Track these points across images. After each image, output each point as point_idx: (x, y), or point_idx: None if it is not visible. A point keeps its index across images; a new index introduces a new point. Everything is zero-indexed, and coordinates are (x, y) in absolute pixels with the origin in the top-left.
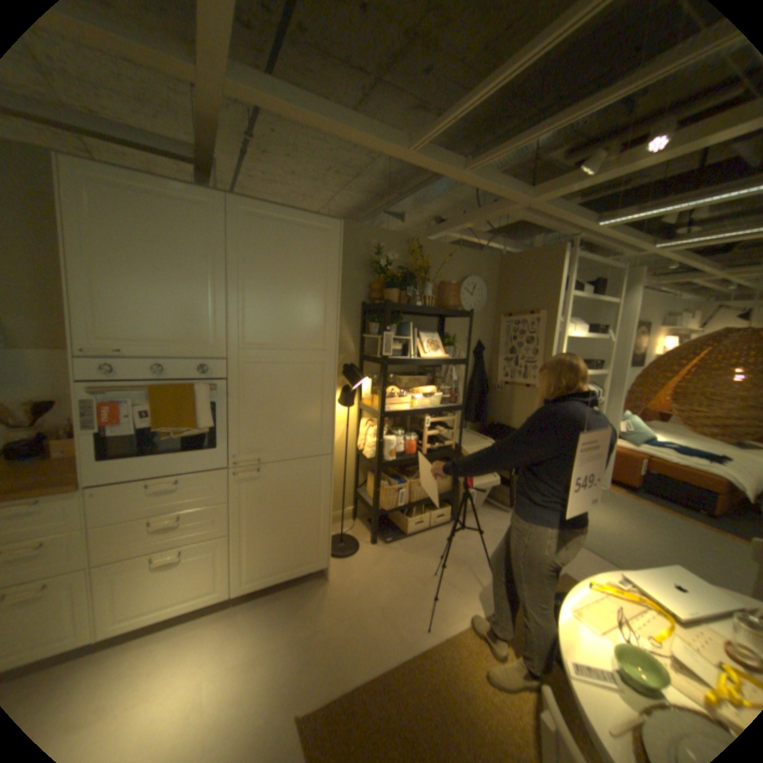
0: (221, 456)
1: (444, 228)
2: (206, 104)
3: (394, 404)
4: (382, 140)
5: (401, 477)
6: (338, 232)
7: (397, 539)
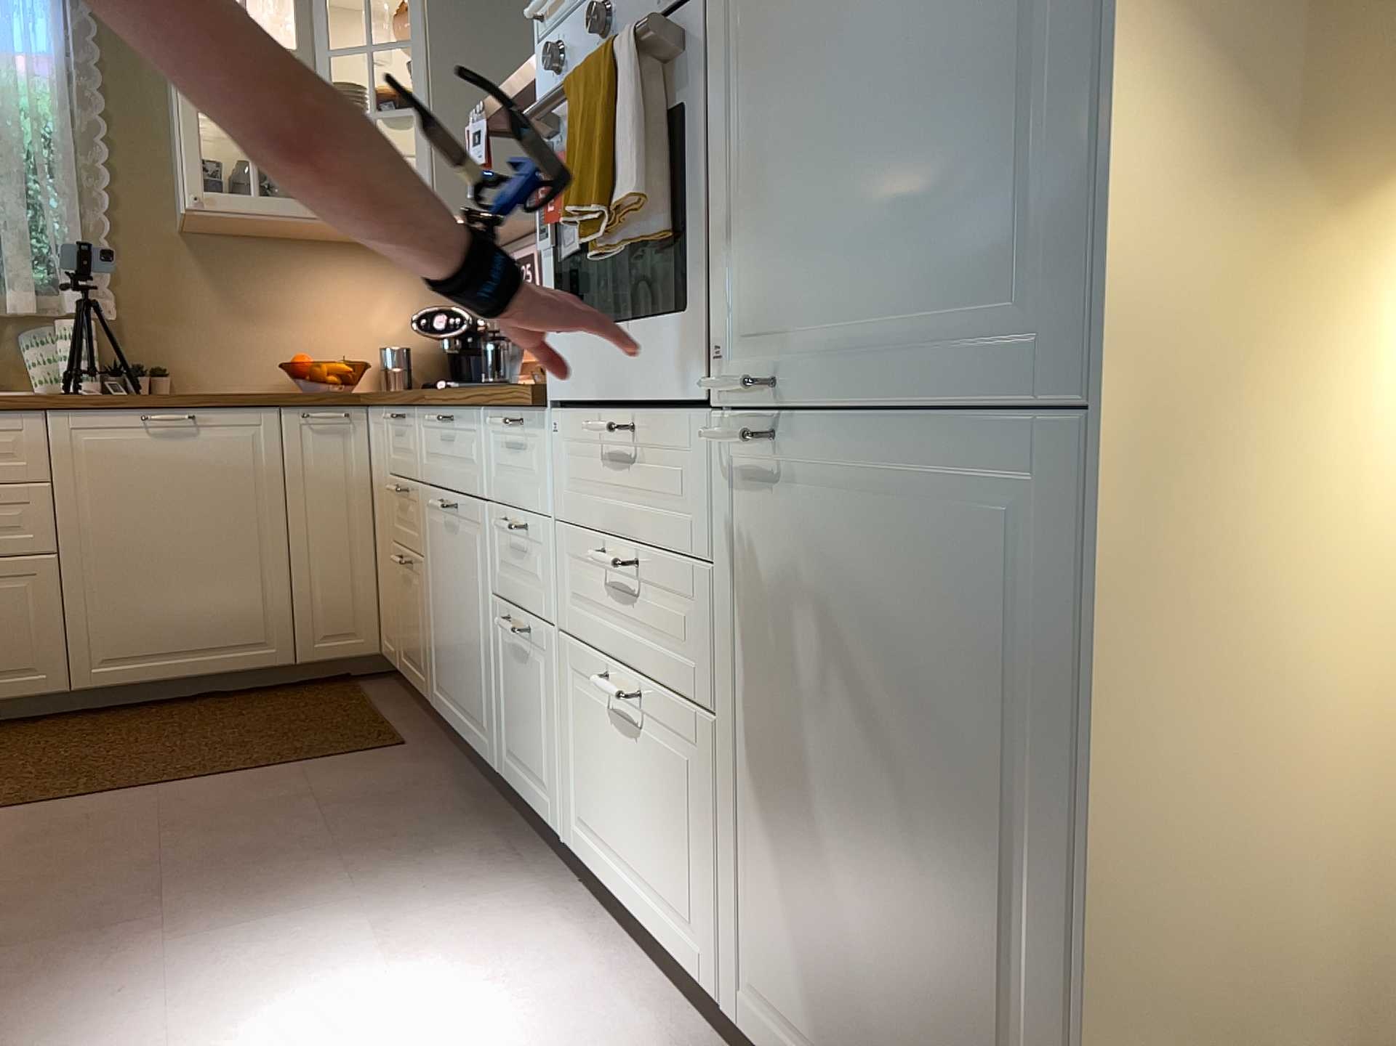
0: (704, 344)
1: None
2: None
3: None
4: None
5: None
6: None
7: None
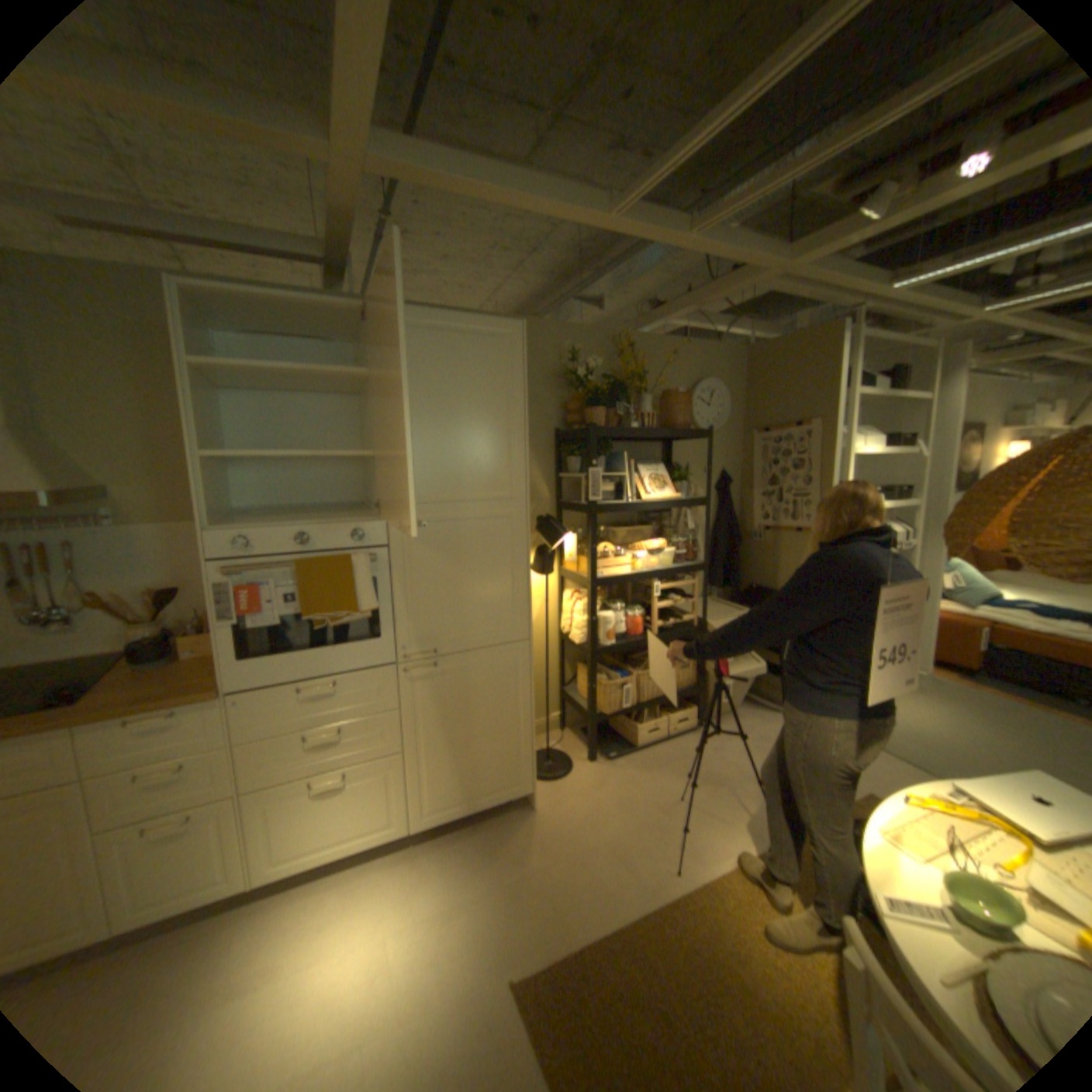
0: (386, 648)
1: (663, 315)
2: (340, 188)
3: (608, 568)
4: (571, 206)
5: (624, 669)
6: (519, 337)
7: (624, 754)
